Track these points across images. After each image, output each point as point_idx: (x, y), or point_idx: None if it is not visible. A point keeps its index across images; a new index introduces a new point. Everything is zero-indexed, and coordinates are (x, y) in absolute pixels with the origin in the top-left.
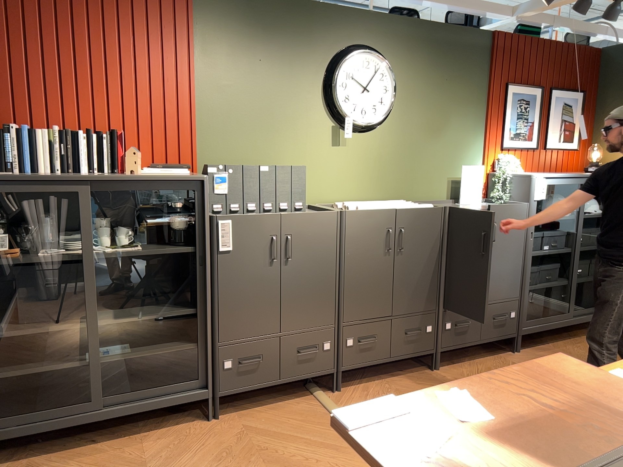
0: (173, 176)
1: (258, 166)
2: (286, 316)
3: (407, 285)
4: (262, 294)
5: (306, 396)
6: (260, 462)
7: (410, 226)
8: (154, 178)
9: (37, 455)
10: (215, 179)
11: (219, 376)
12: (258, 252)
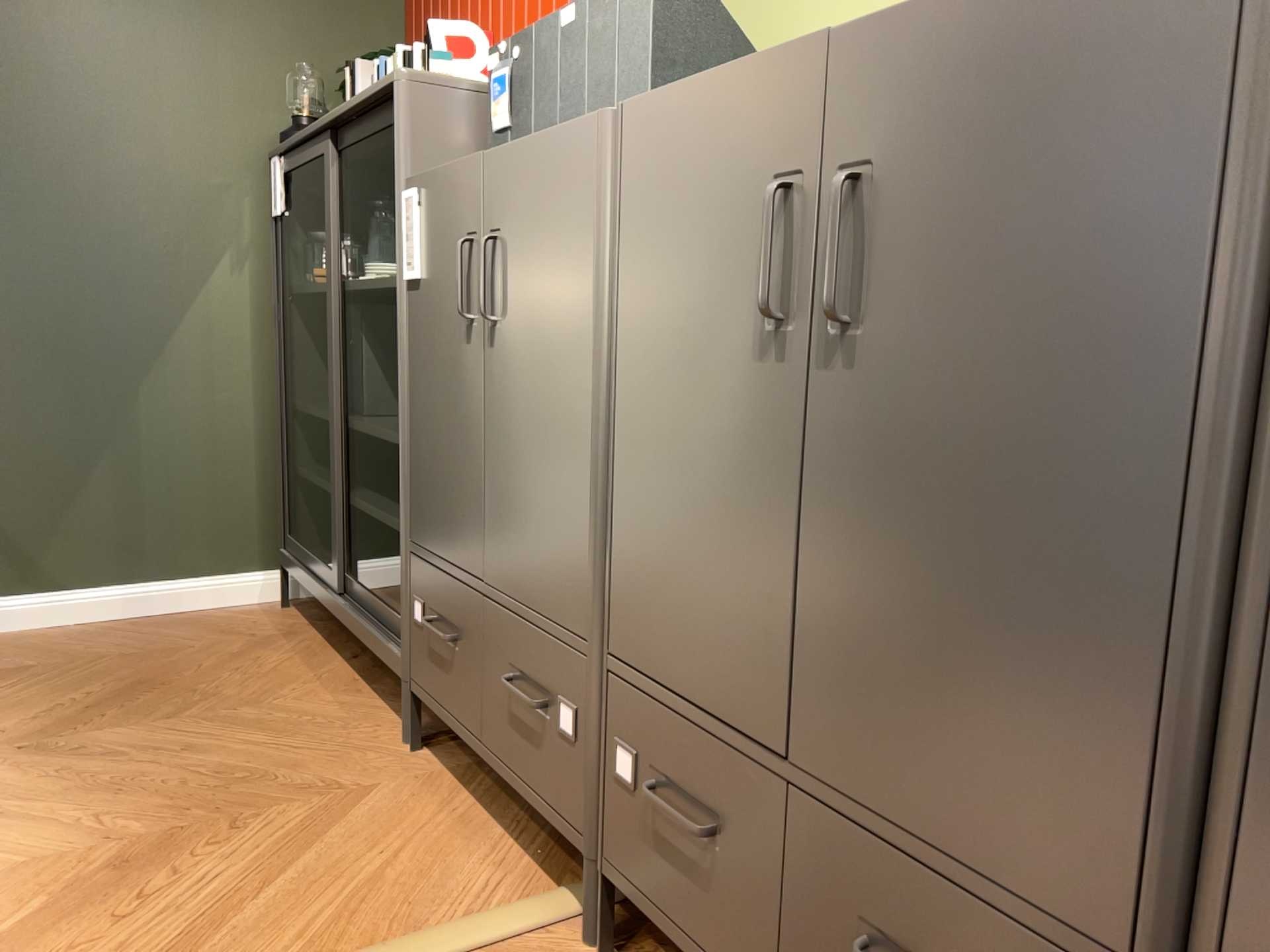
0: (373, 91)
1: (559, 18)
2: (491, 528)
3: (883, 598)
4: (456, 431)
5: (553, 881)
6: (180, 826)
7: (914, 141)
8: (359, 104)
9: (319, 633)
10: (494, 93)
11: (409, 632)
12: (451, 290)
